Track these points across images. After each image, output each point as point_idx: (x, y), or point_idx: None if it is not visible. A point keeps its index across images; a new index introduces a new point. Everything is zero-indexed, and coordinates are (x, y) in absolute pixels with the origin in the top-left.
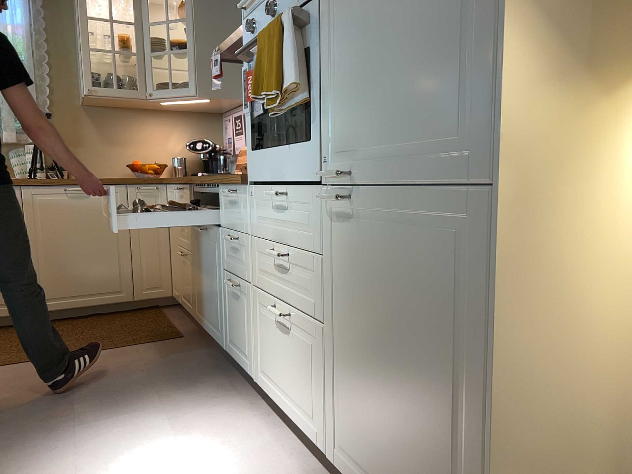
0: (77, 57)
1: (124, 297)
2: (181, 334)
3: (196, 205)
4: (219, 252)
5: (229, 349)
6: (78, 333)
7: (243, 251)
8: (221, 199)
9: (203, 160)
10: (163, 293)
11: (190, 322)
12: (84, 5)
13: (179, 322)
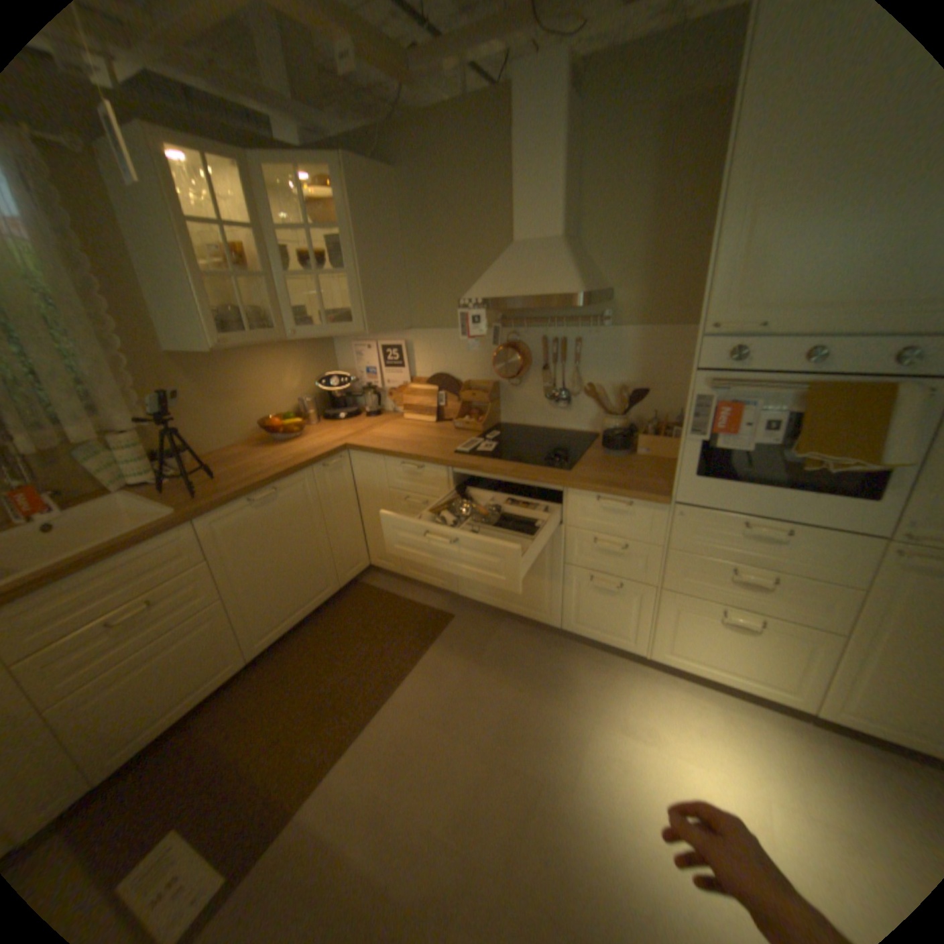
0: (133, 275)
1: (332, 591)
2: (445, 612)
3: (473, 492)
4: (557, 547)
5: (571, 628)
6: (331, 661)
7: (637, 556)
8: (565, 499)
9: (330, 395)
10: (363, 566)
11: (422, 591)
12: (172, 196)
13: (412, 595)
